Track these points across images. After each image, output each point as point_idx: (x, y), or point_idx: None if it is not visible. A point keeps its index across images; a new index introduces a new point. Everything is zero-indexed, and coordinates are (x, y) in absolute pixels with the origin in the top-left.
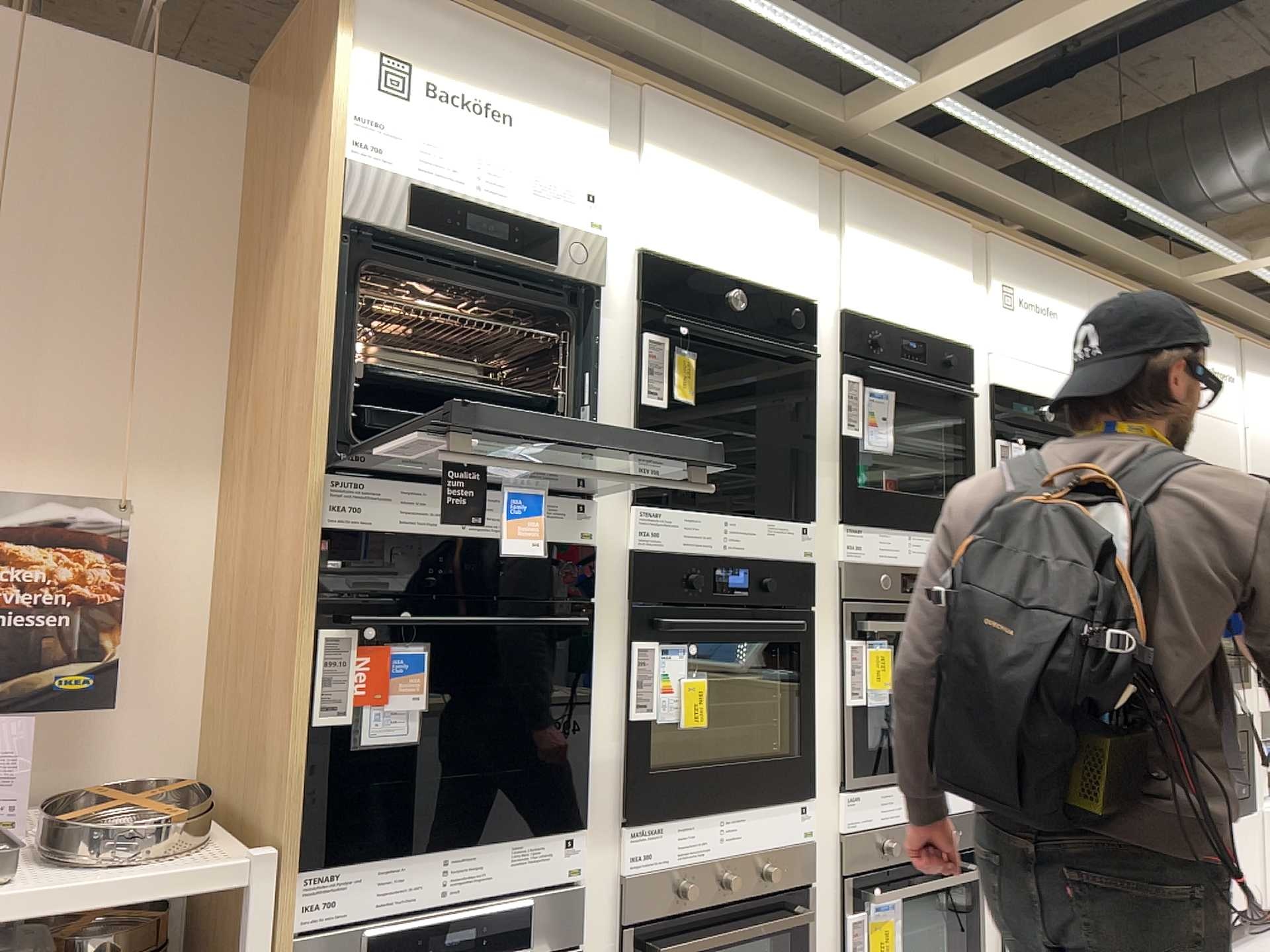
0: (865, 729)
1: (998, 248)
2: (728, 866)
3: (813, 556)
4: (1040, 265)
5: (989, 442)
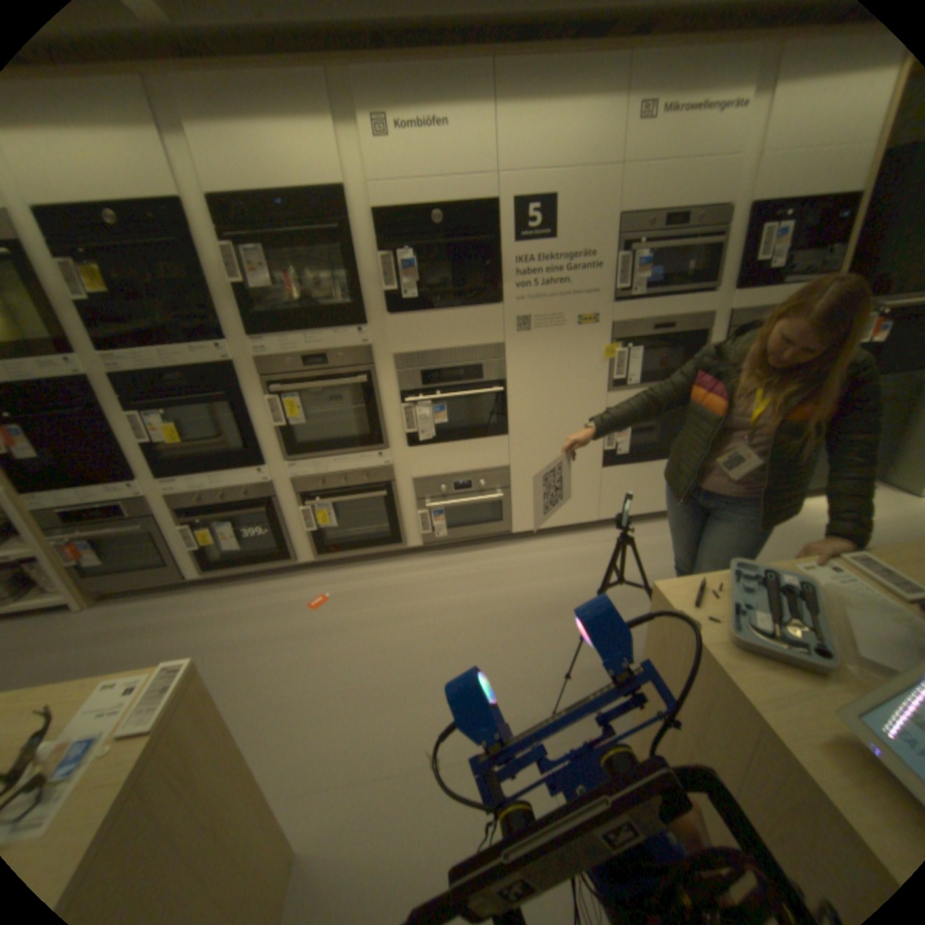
0: (293, 437)
1: (361, 76)
2: (220, 493)
3: (228, 359)
4: (422, 73)
5: (374, 256)
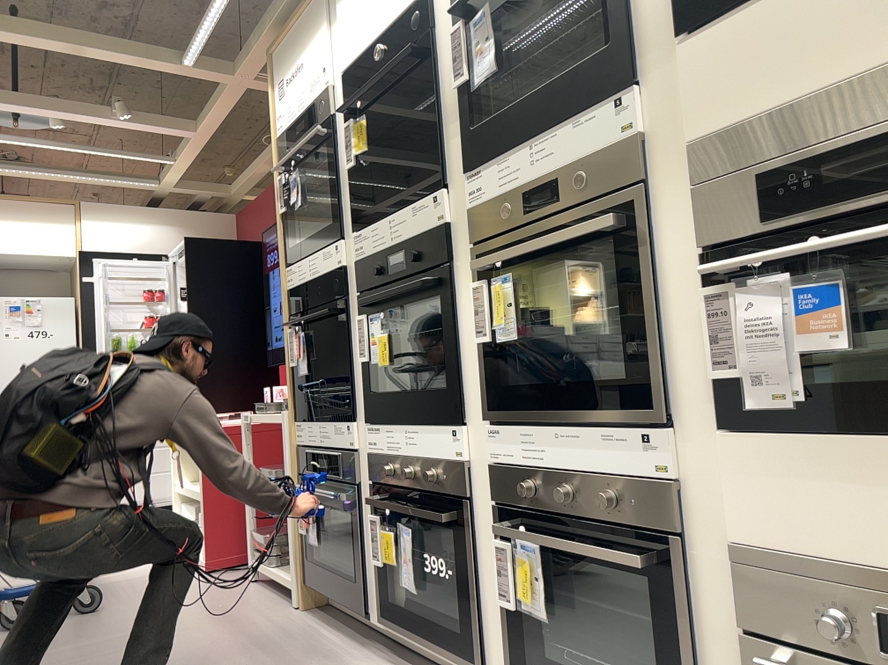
0: (500, 366)
1: None
2: (413, 465)
3: (442, 217)
4: None
5: None
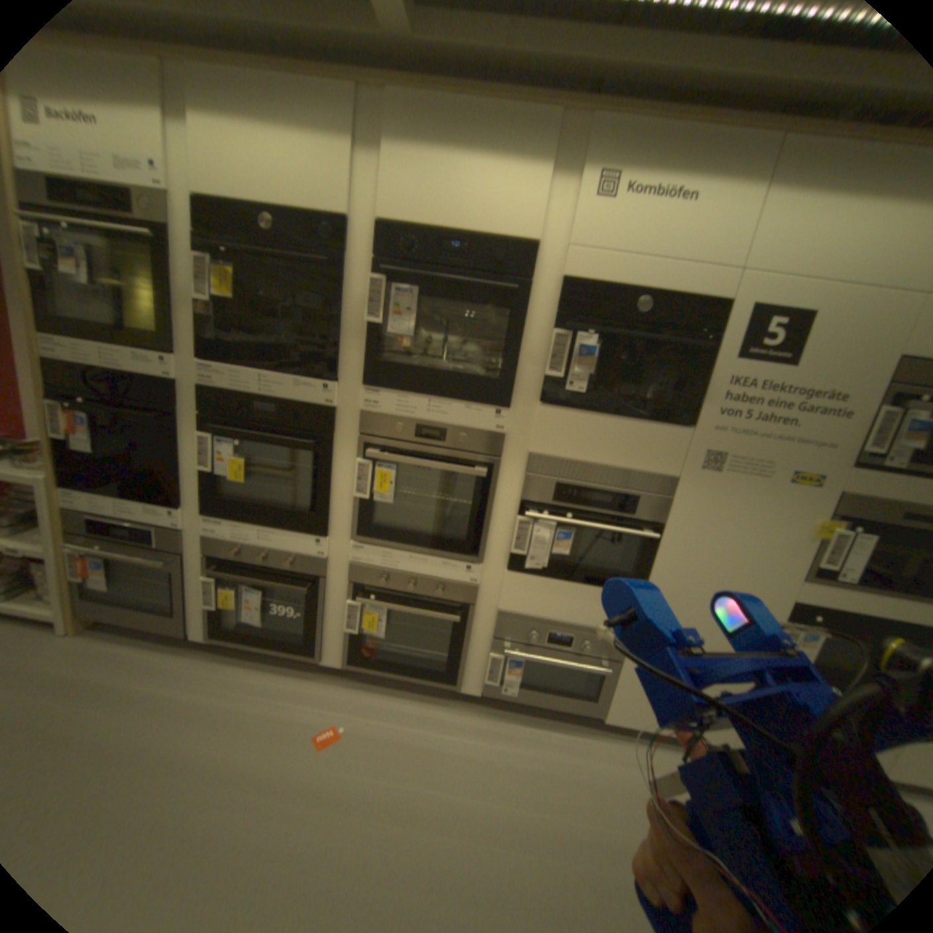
0: (372, 514)
1: (608, 123)
2: (265, 552)
3: (332, 403)
4: (687, 132)
5: (549, 330)
